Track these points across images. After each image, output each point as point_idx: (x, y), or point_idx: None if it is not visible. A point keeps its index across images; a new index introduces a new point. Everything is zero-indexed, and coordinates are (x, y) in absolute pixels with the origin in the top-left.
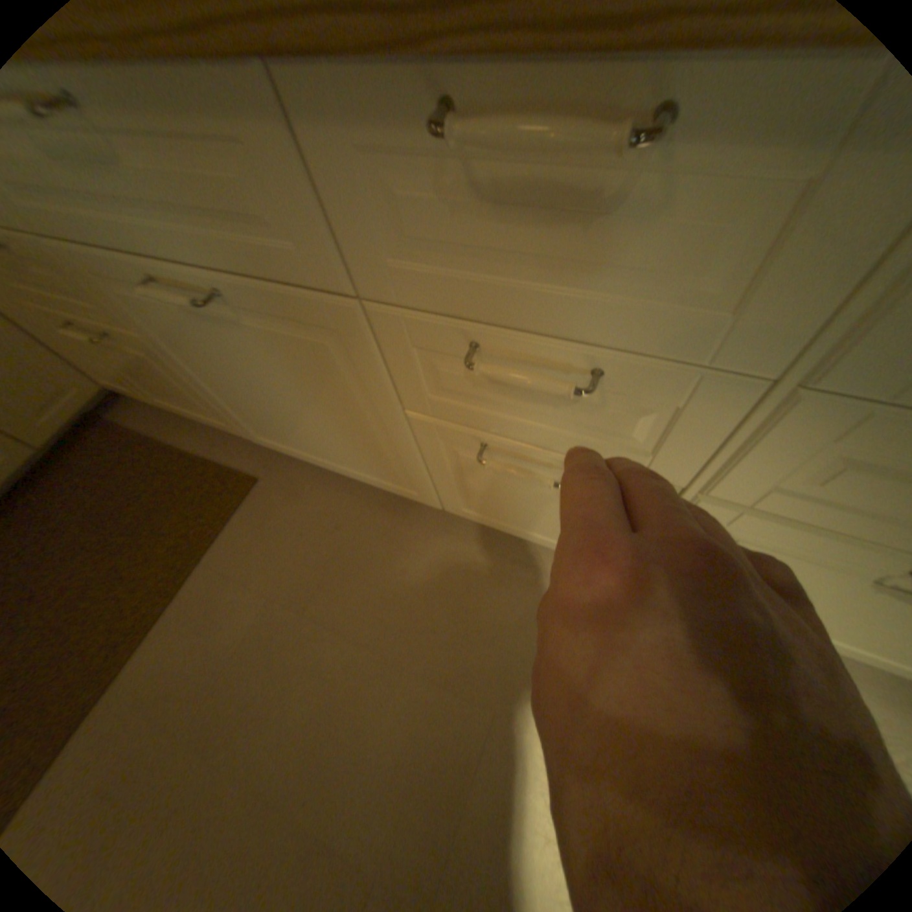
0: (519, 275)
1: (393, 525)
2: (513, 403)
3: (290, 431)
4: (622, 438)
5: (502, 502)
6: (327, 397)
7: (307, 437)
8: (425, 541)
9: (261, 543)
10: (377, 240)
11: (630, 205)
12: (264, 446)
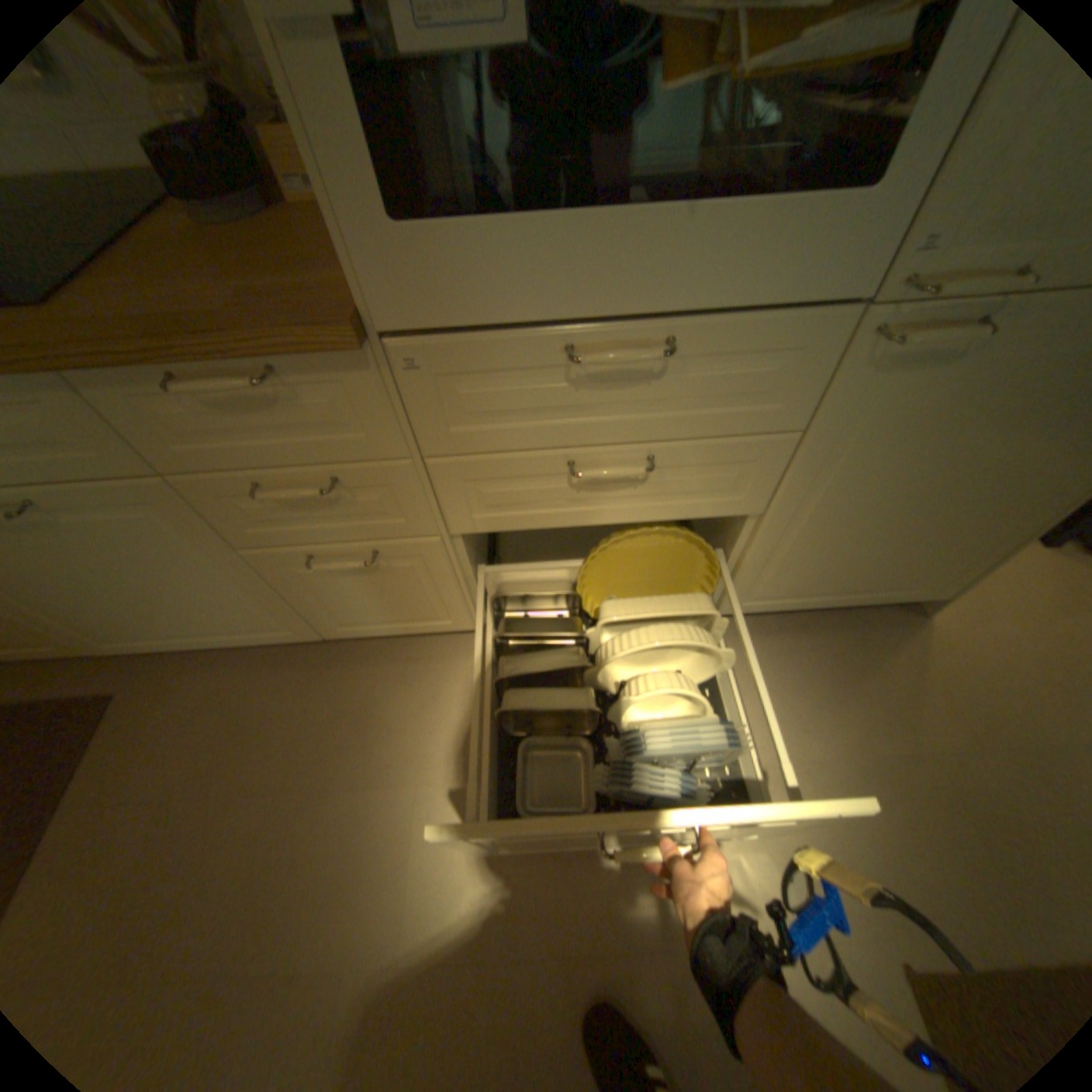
0: (254, 435)
1: (281, 676)
2: (304, 512)
3: (134, 618)
4: (381, 512)
5: (357, 602)
6: (162, 562)
7: (157, 616)
8: (319, 677)
9: (134, 754)
10: (157, 434)
11: (282, 395)
12: (108, 653)
